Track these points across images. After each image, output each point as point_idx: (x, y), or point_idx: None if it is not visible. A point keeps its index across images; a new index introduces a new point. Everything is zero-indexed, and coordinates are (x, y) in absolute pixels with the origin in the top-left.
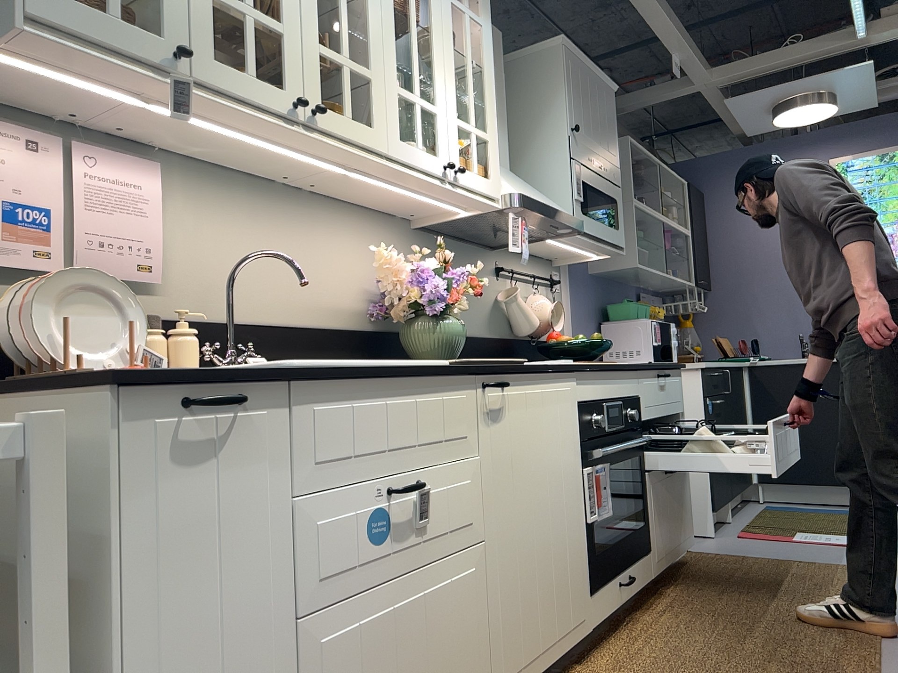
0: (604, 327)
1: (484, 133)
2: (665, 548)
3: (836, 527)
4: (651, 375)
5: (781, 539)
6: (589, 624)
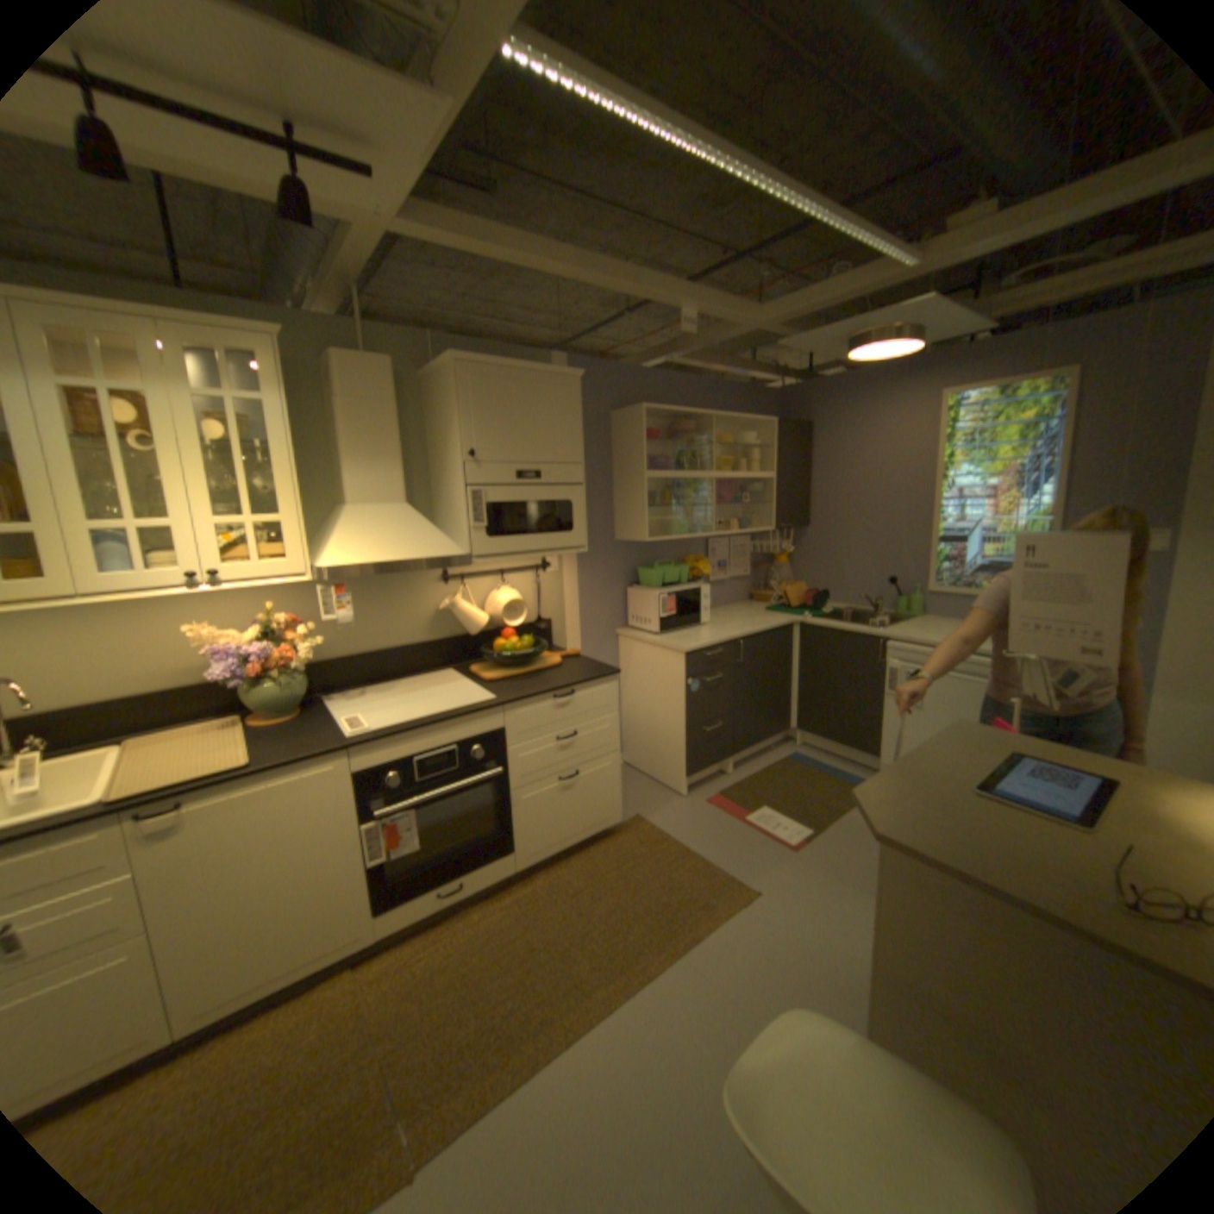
0: (629, 590)
1: (270, 517)
2: (543, 845)
3: (806, 810)
4: (533, 701)
5: (734, 818)
6: (365, 941)
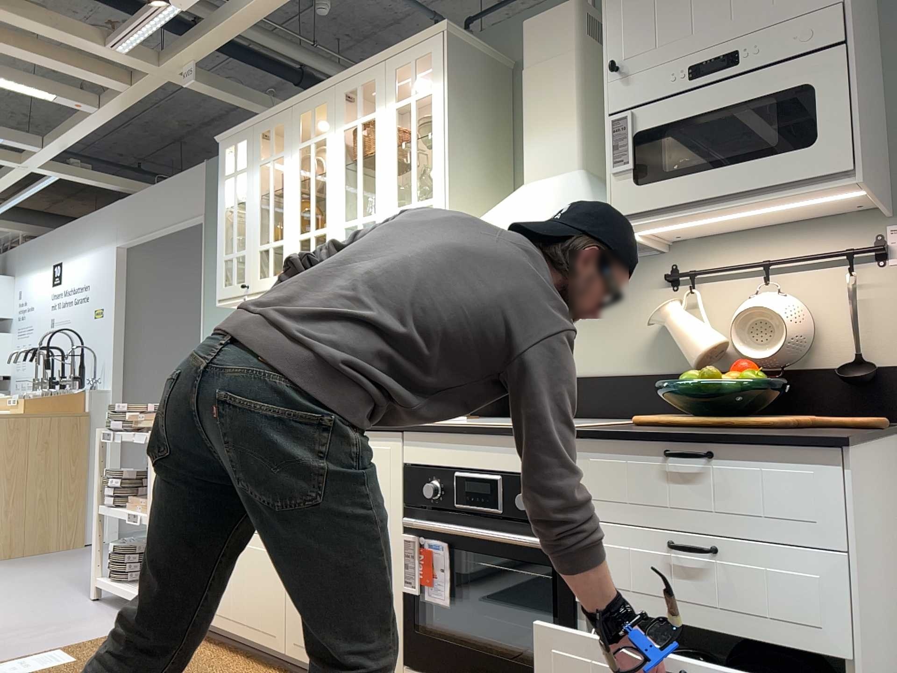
0: None
1: (425, 200)
2: None
3: None
4: (624, 448)
5: None
6: None
